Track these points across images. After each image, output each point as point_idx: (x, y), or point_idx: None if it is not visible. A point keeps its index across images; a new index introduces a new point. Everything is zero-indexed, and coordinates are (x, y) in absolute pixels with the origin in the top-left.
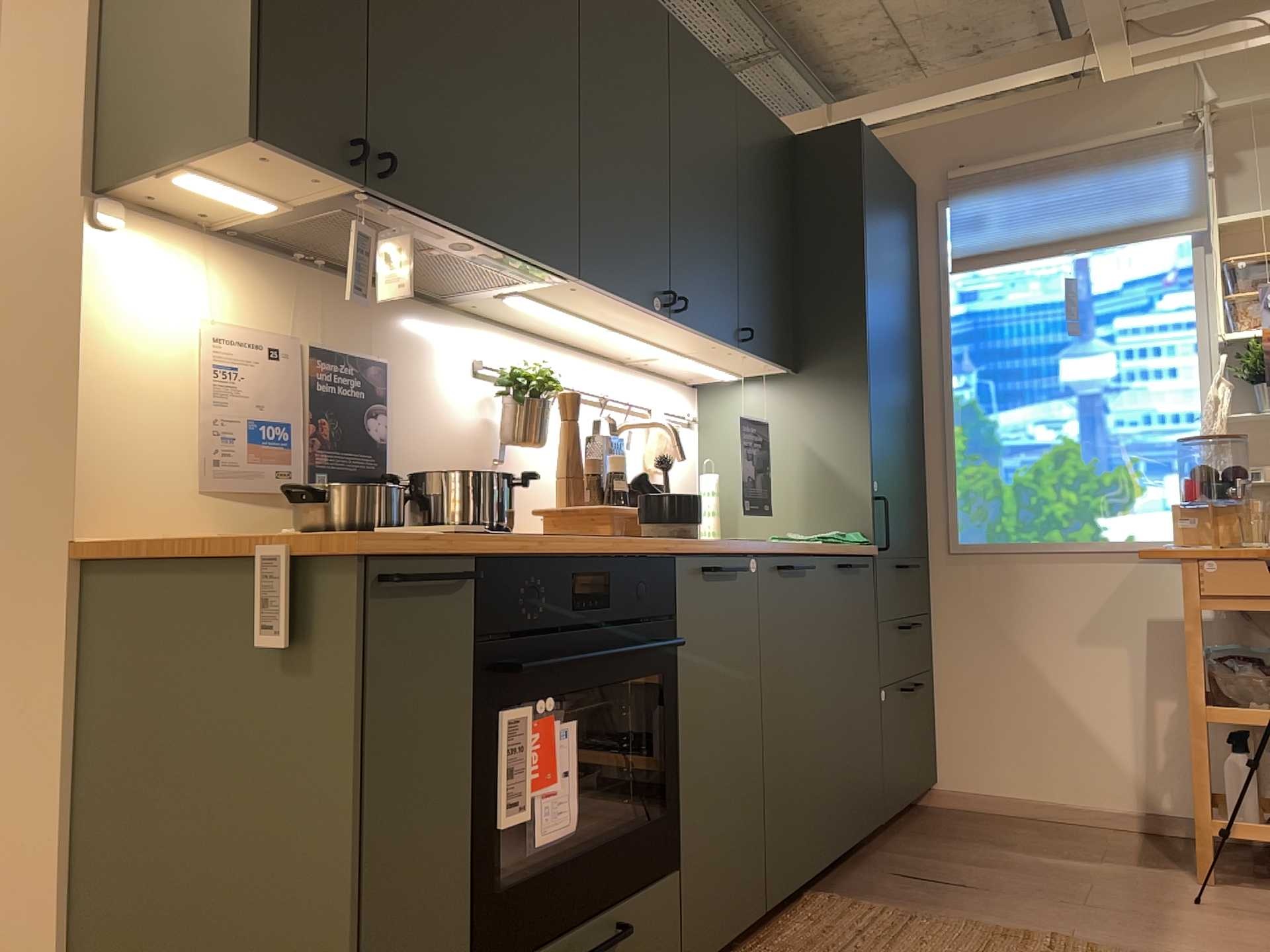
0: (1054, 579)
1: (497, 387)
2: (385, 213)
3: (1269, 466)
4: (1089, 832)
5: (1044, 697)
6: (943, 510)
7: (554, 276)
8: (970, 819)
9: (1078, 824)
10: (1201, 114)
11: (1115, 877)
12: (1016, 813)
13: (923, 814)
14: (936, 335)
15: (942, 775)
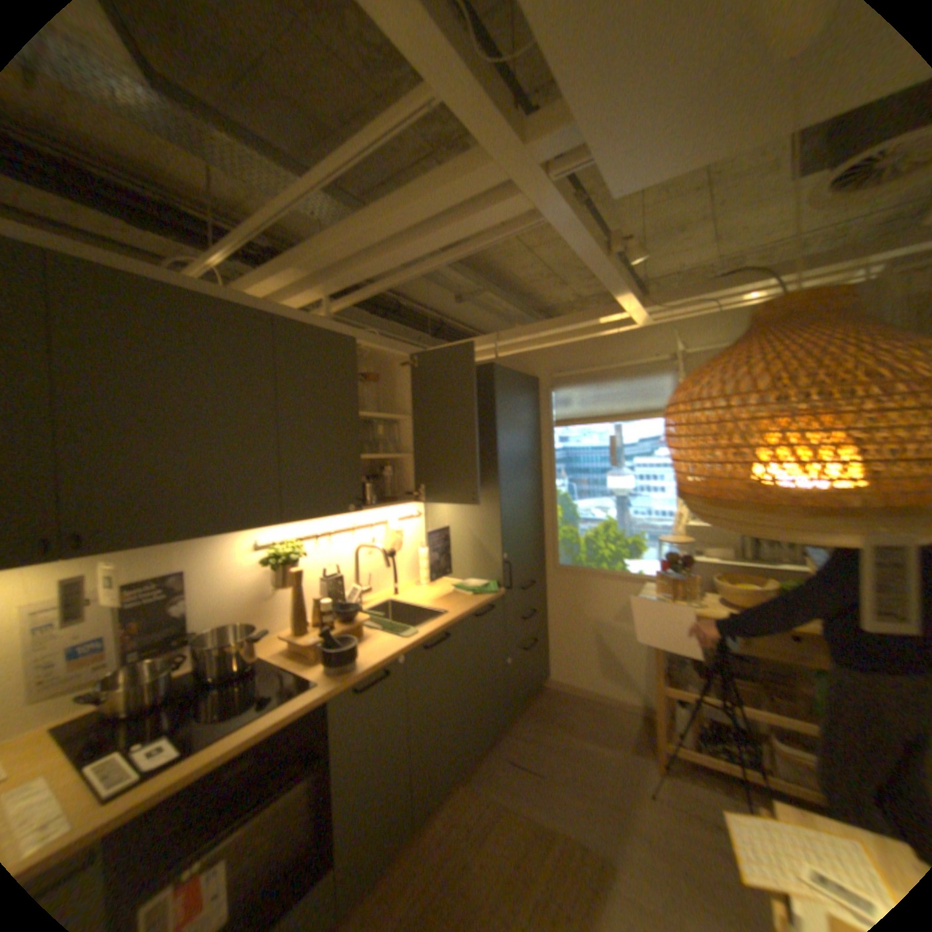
0: (604, 589)
1: (264, 563)
2: (104, 553)
3: (711, 548)
4: (617, 718)
5: (598, 645)
6: (552, 547)
7: (269, 524)
8: (562, 703)
9: (613, 710)
10: (680, 353)
11: (618, 768)
12: (585, 699)
13: (540, 698)
14: (549, 458)
15: (552, 675)
